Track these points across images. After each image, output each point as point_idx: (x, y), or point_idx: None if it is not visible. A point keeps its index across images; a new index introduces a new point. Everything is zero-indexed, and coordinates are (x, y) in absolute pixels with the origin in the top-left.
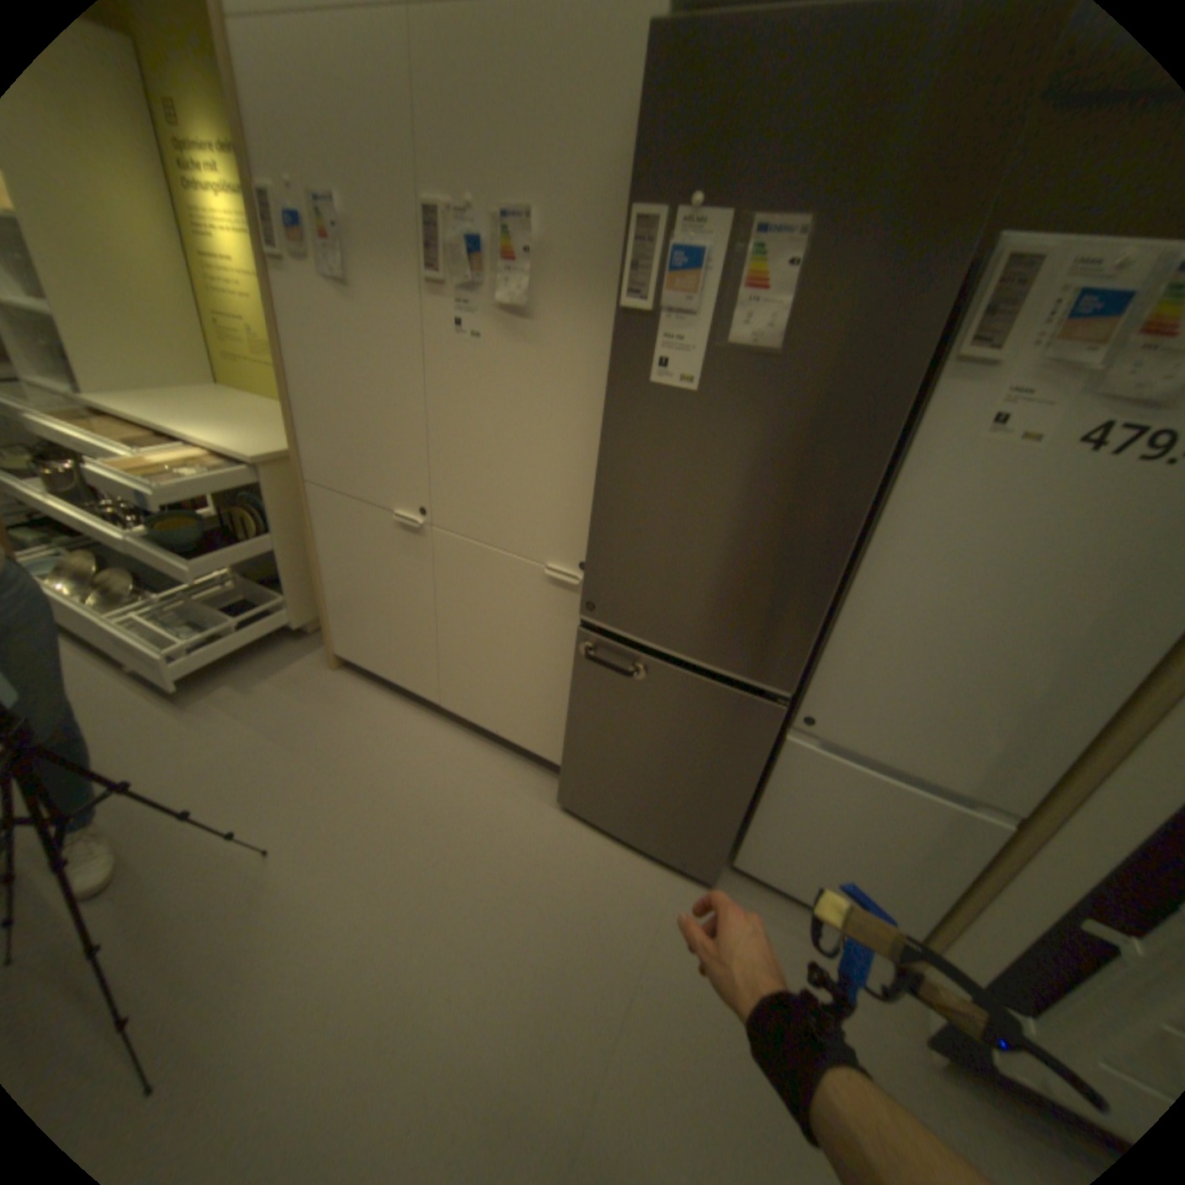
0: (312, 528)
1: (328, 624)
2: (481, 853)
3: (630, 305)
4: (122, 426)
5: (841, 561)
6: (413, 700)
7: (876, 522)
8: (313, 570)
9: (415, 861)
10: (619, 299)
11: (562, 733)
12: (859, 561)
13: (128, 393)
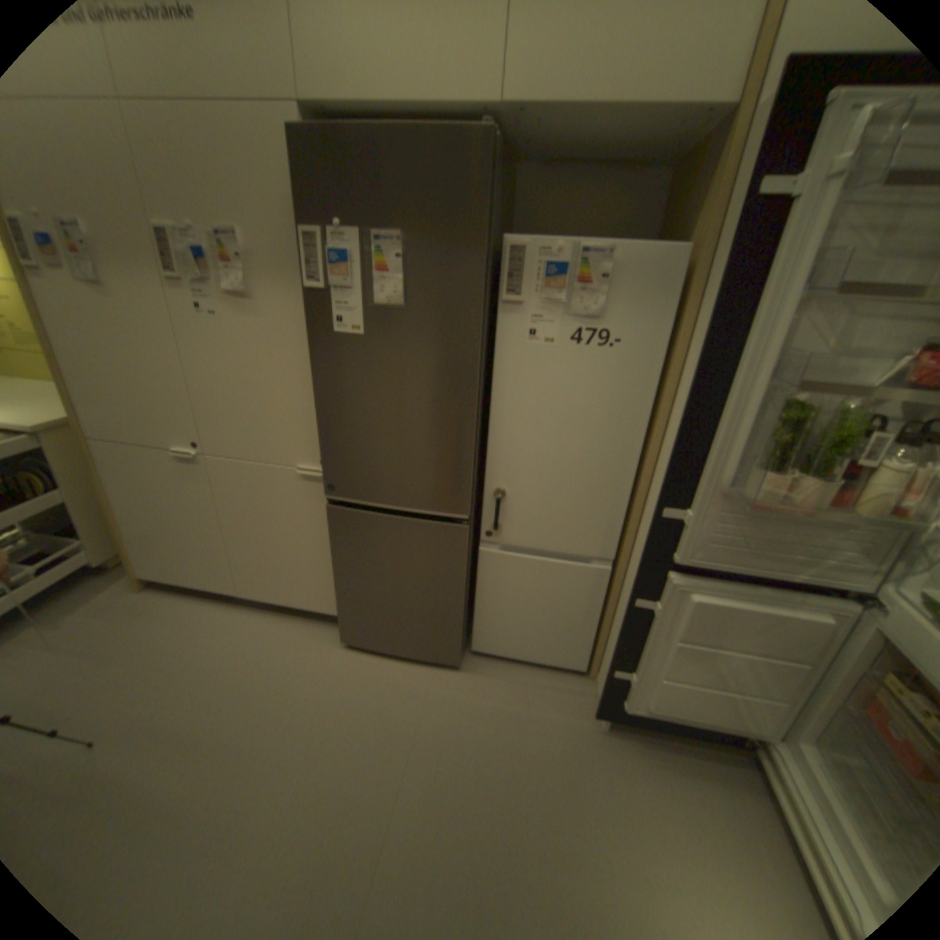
0: (97, 476)
1: (125, 553)
2: (284, 693)
3: (311, 286)
4: None
5: (471, 426)
6: (214, 600)
7: (492, 401)
8: (104, 510)
9: (229, 714)
10: (307, 283)
11: (335, 590)
12: (490, 427)
13: None
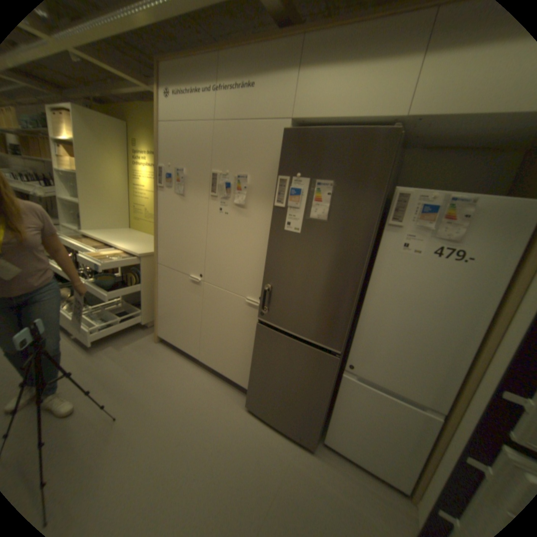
0: (157, 281)
1: (157, 322)
2: (209, 428)
3: (277, 205)
4: (93, 241)
5: (354, 295)
6: (188, 358)
7: (369, 282)
8: (155, 298)
9: (179, 429)
10: (275, 203)
11: (249, 373)
12: (365, 298)
13: (97, 230)
